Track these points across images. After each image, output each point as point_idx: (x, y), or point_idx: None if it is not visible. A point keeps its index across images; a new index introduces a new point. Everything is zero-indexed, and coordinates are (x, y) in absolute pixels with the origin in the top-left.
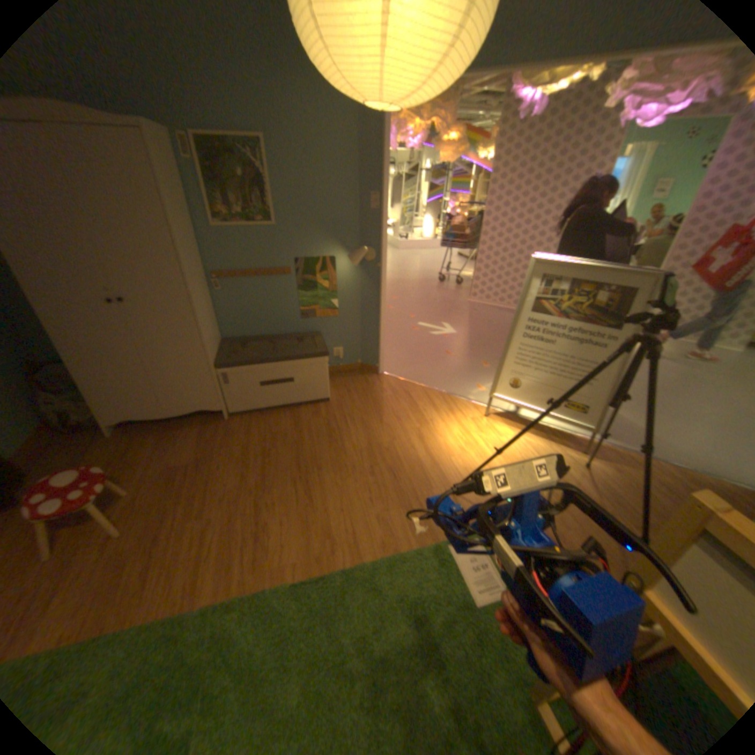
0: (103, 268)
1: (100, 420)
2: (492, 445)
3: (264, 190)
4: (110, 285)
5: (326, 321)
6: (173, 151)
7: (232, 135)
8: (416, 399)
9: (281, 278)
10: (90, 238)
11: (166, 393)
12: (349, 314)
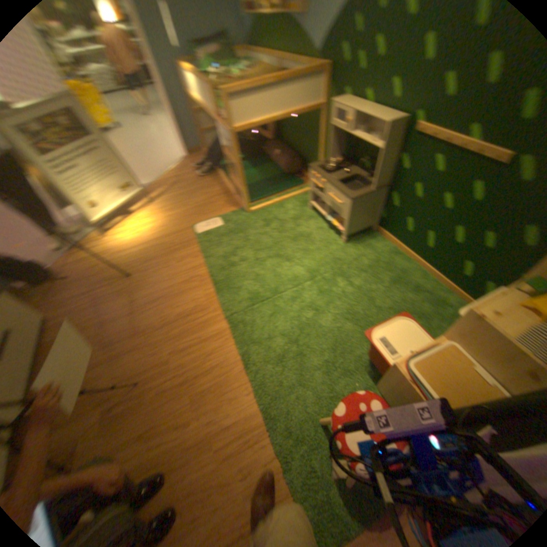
0: None
1: None
2: (135, 222)
3: None
4: None
5: None
6: None
7: None
8: (73, 260)
9: None
10: None
11: None
12: None
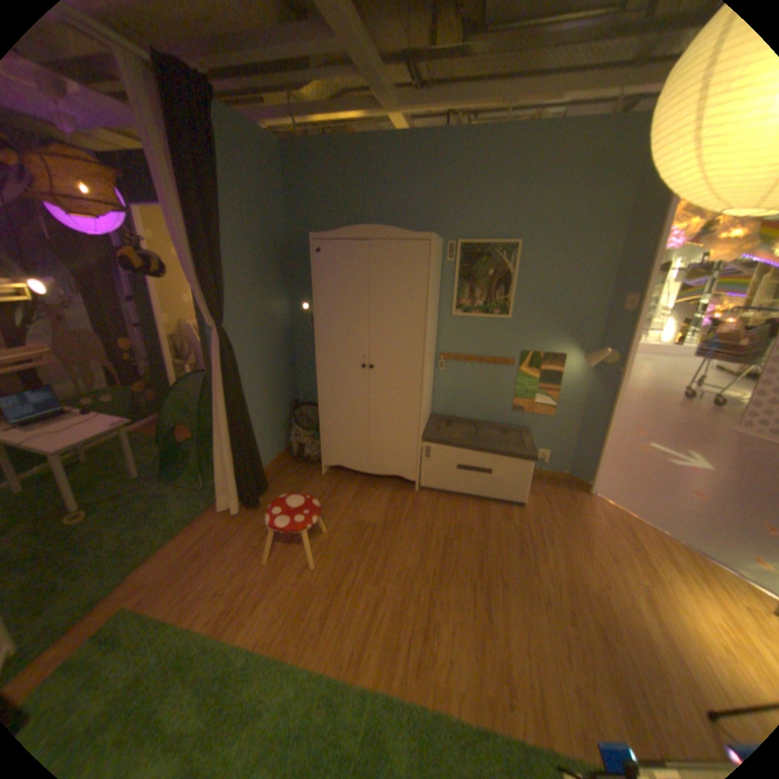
0: (366, 340)
1: (323, 458)
2: None
3: (508, 286)
4: (367, 354)
5: (537, 418)
6: (441, 255)
7: (493, 241)
8: (645, 544)
9: (502, 367)
10: (367, 317)
11: (375, 450)
12: (567, 416)
